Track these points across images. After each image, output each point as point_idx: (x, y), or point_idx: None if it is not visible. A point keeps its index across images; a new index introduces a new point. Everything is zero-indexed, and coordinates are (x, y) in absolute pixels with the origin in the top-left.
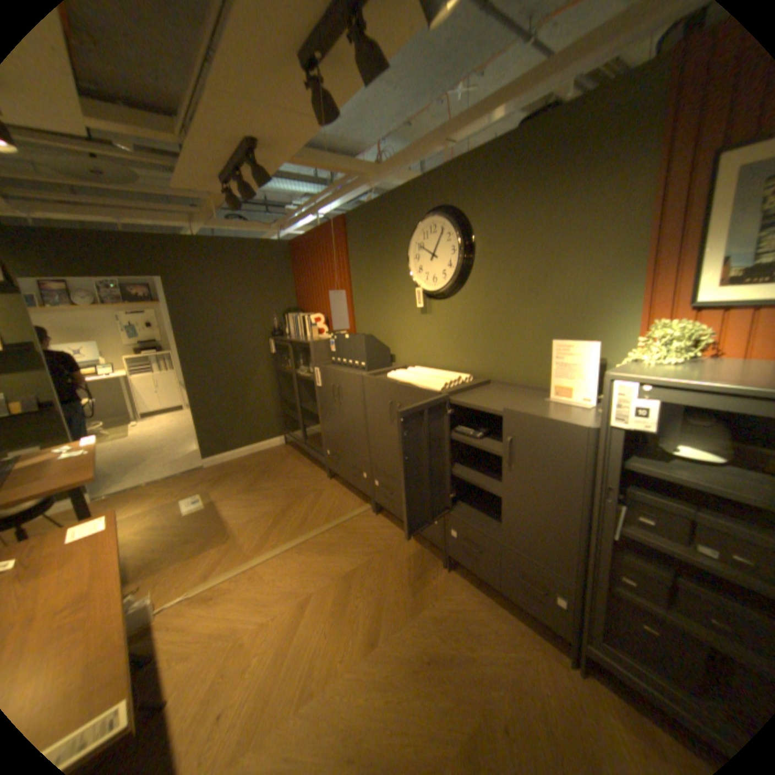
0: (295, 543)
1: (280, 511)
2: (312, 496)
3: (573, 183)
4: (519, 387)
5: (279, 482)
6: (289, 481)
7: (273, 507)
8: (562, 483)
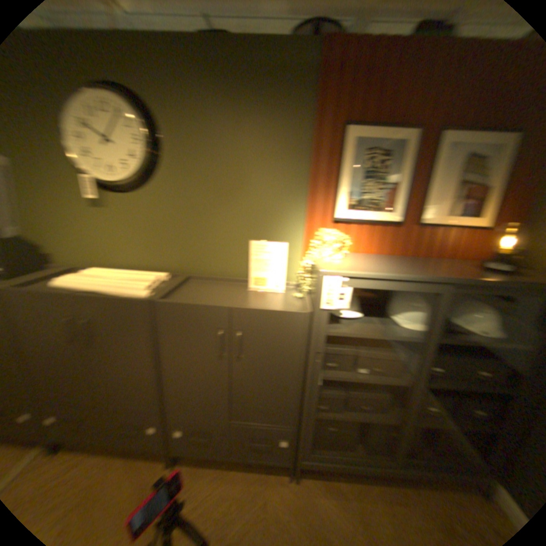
0: None
1: None
2: None
3: (255, 109)
4: (216, 280)
5: None
6: None
7: None
8: (284, 358)
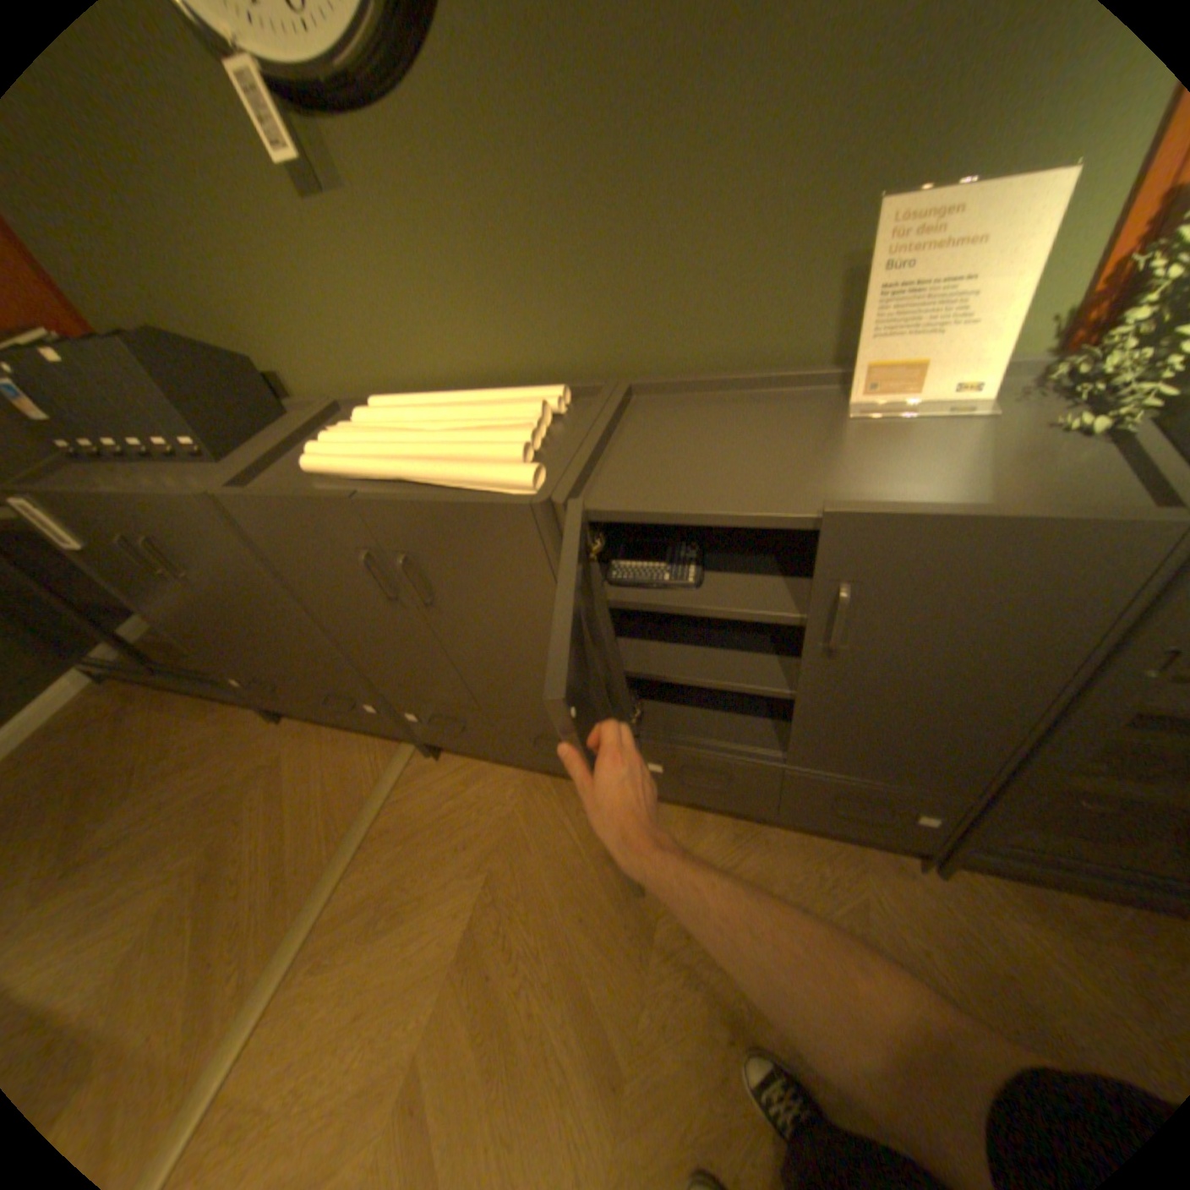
0: (290, 953)
1: (197, 884)
2: (258, 793)
3: None
4: (725, 388)
5: (142, 800)
6: (172, 783)
7: (169, 883)
8: (1008, 663)
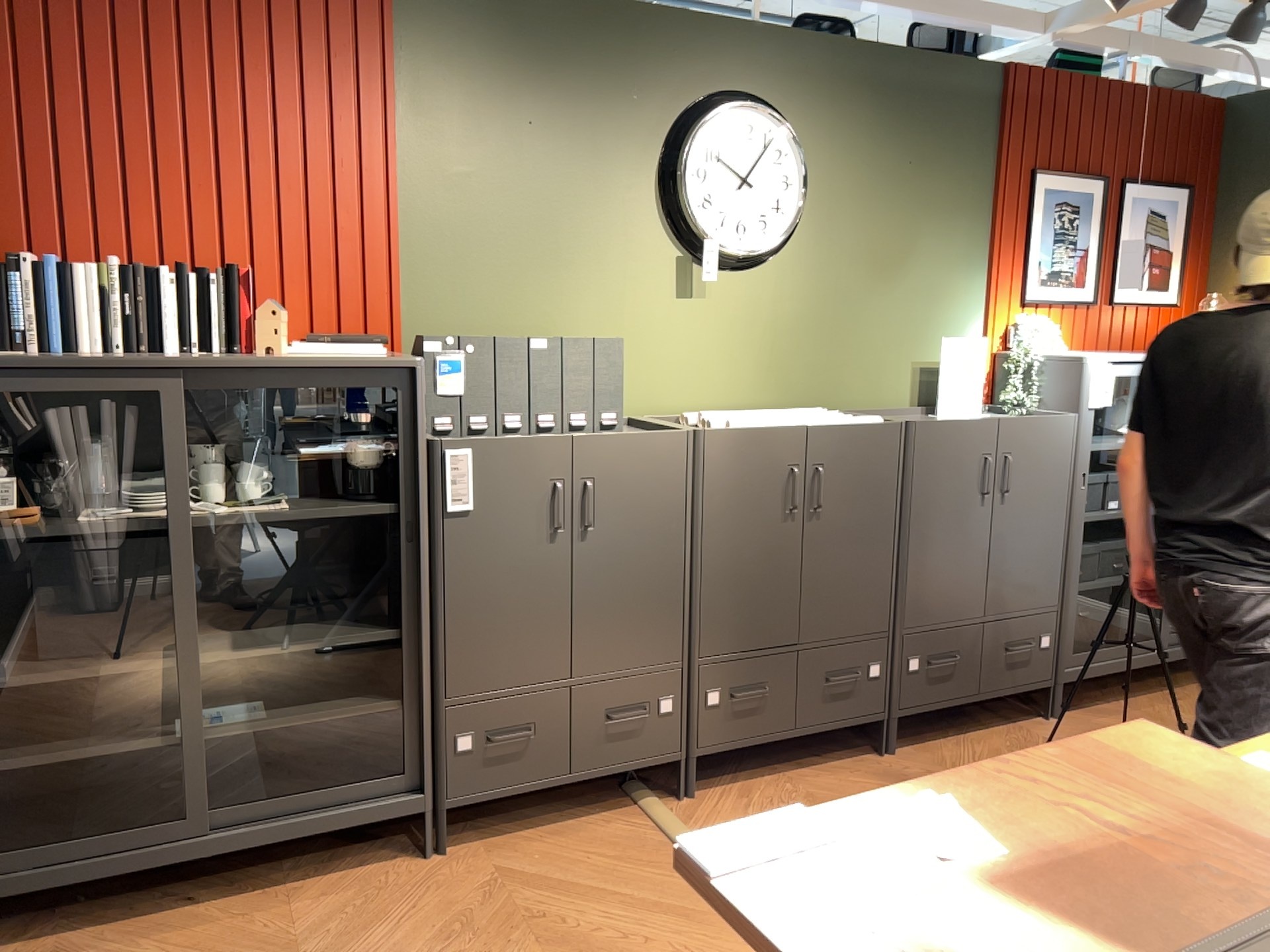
0: None
1: None
2: (523, 894)
3: (933, 148)
4: (881, 413)
5: None
6: (362, 948)
7: None
8: (1053, 489)
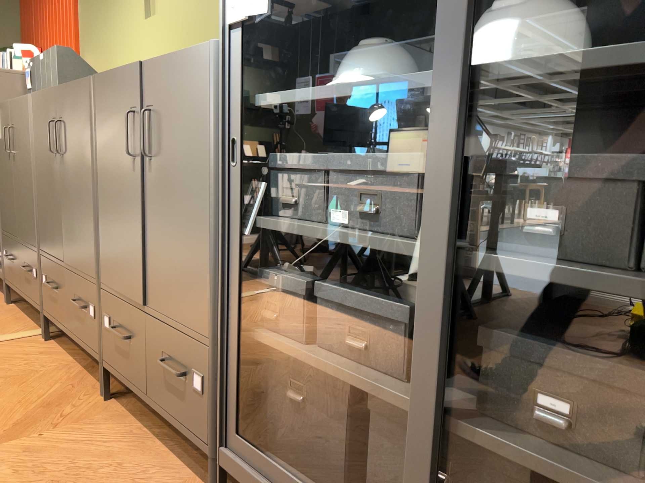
0: None
1: None
2: None
3: None
4: None
5: None
6: None
7: None
8: (192, 157)
